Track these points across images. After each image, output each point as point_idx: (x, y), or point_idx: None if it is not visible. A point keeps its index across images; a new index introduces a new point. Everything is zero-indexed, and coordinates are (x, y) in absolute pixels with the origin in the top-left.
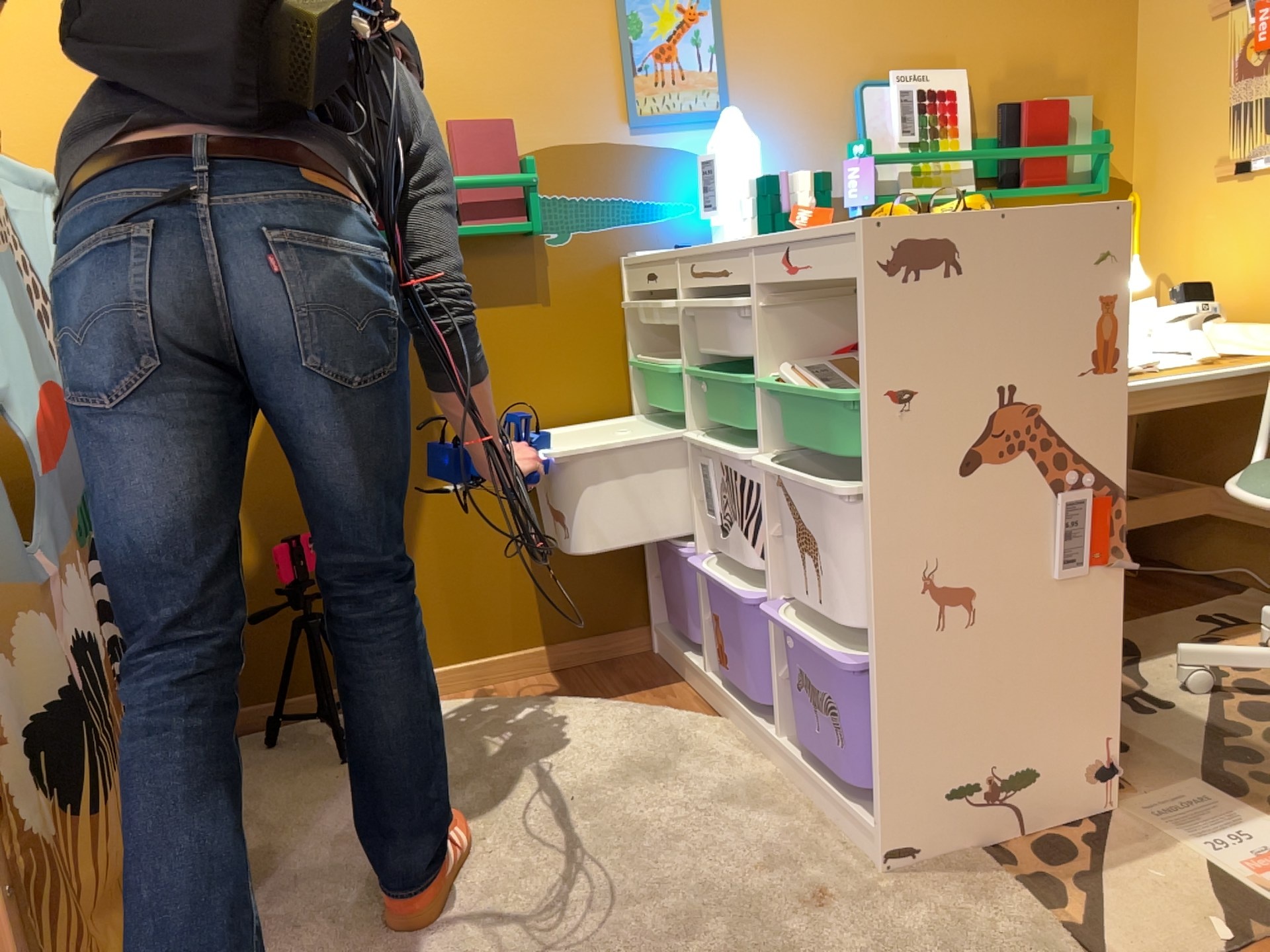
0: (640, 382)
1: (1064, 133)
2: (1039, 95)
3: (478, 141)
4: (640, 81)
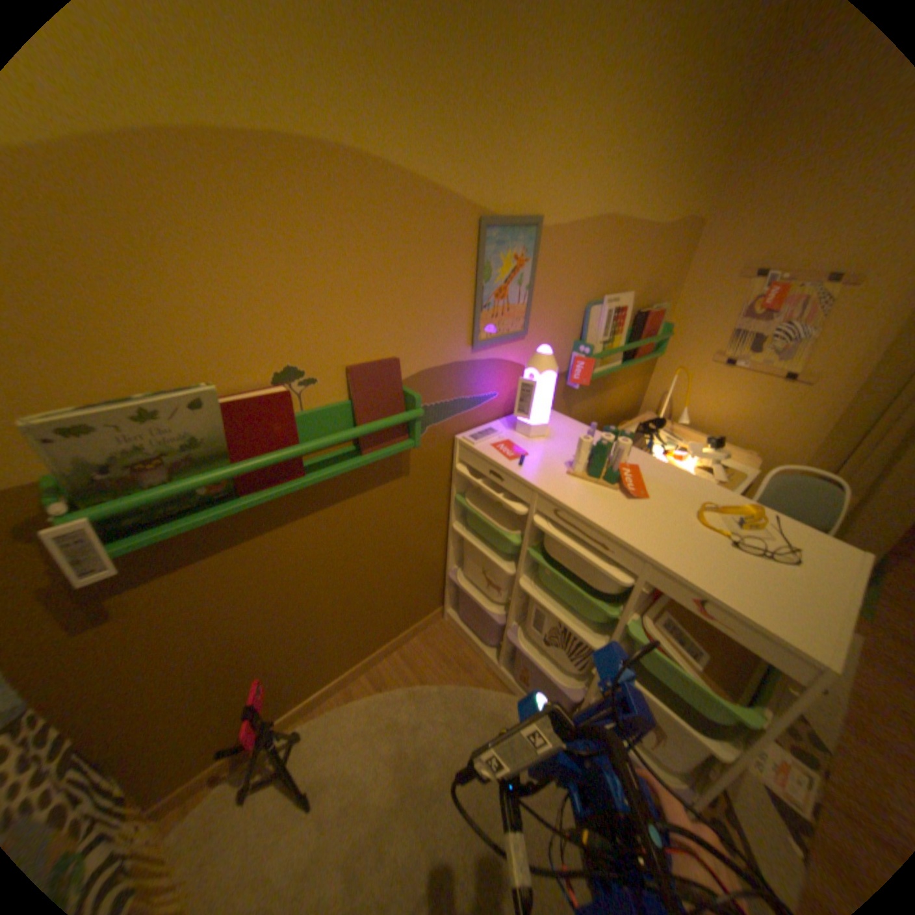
0: (458, 505)
1: (660, 326)
2: (652, 301)
3: (375, 381)
4: (484, 314)
